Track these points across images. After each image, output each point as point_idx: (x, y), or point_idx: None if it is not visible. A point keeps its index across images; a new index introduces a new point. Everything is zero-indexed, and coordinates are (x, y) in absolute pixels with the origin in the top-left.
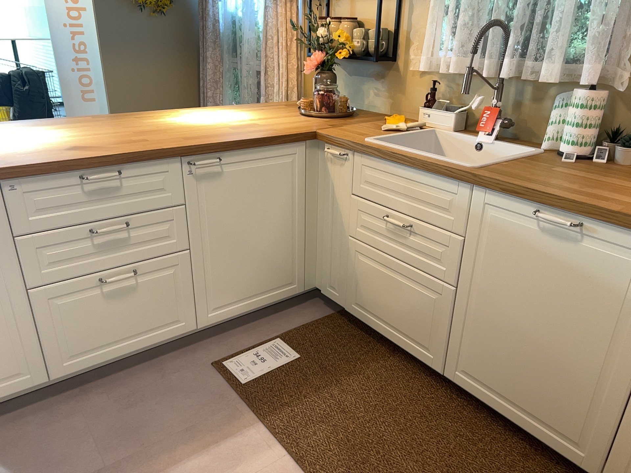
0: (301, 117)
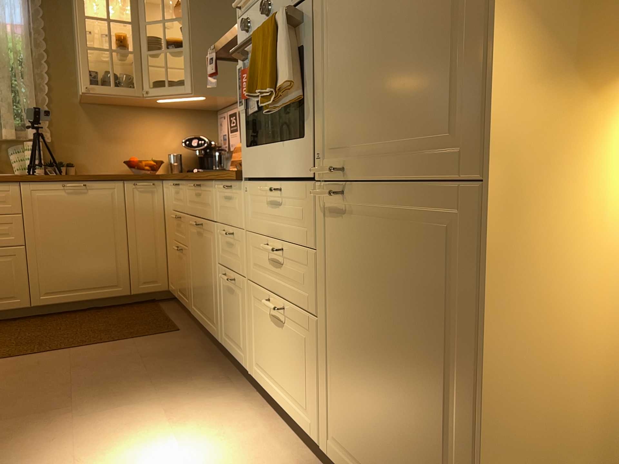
0: None
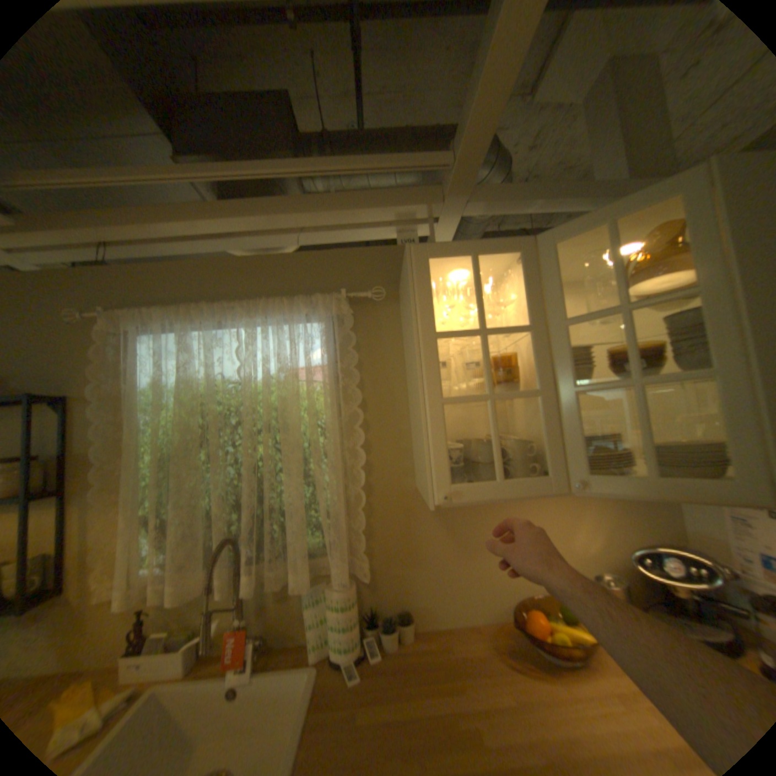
0: None
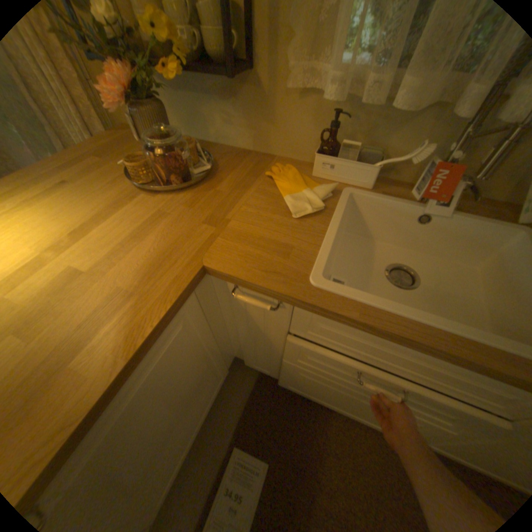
0: (143, 198)
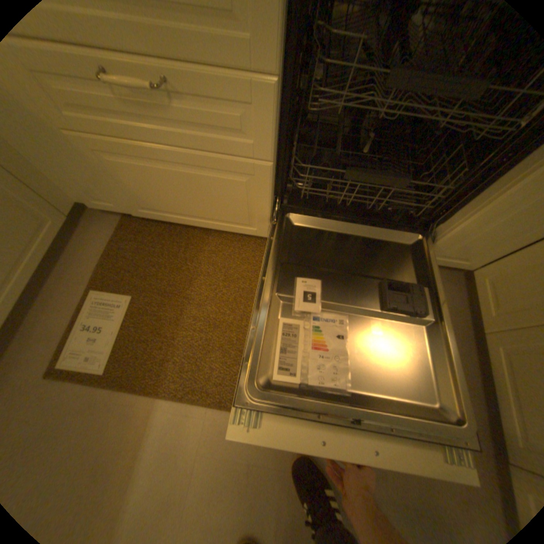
0: None
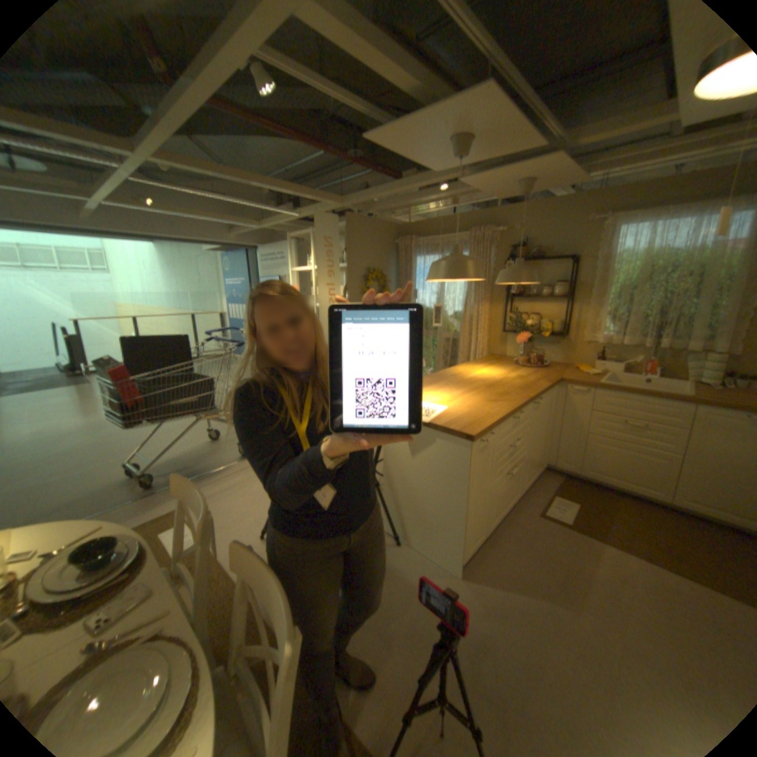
0: (527, 368)
